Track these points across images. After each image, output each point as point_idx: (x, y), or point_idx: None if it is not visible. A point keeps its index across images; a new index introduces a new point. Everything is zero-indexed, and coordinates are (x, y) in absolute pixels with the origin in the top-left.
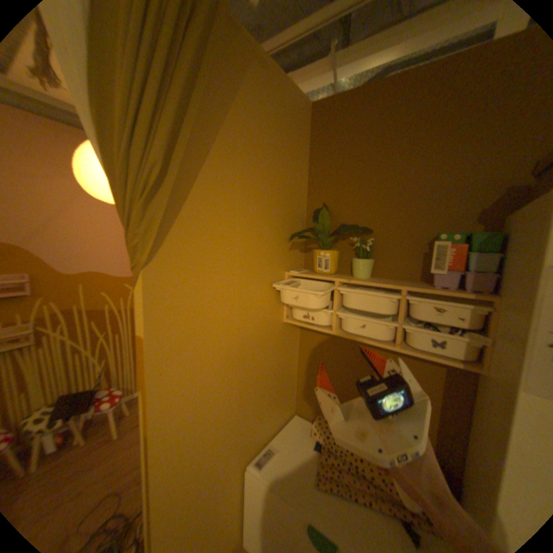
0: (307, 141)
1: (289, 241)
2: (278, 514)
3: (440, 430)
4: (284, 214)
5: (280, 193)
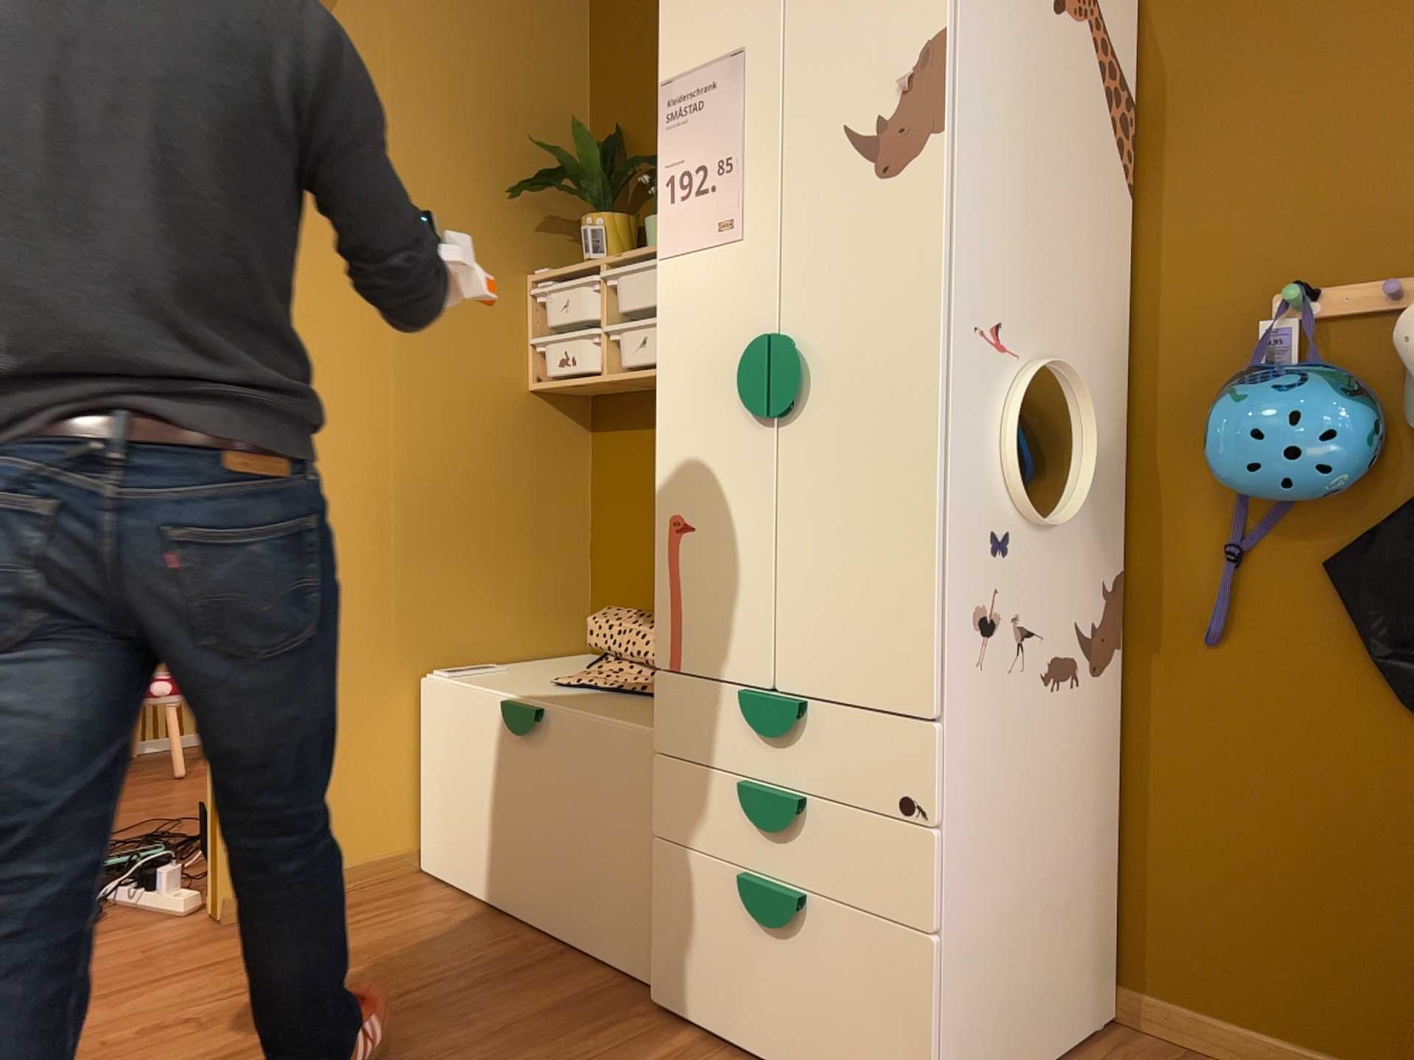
0: (582, 4)
1: (538, 213)
2: (466, 733)
3: None
4: (515, 150)
5: (502, 108)
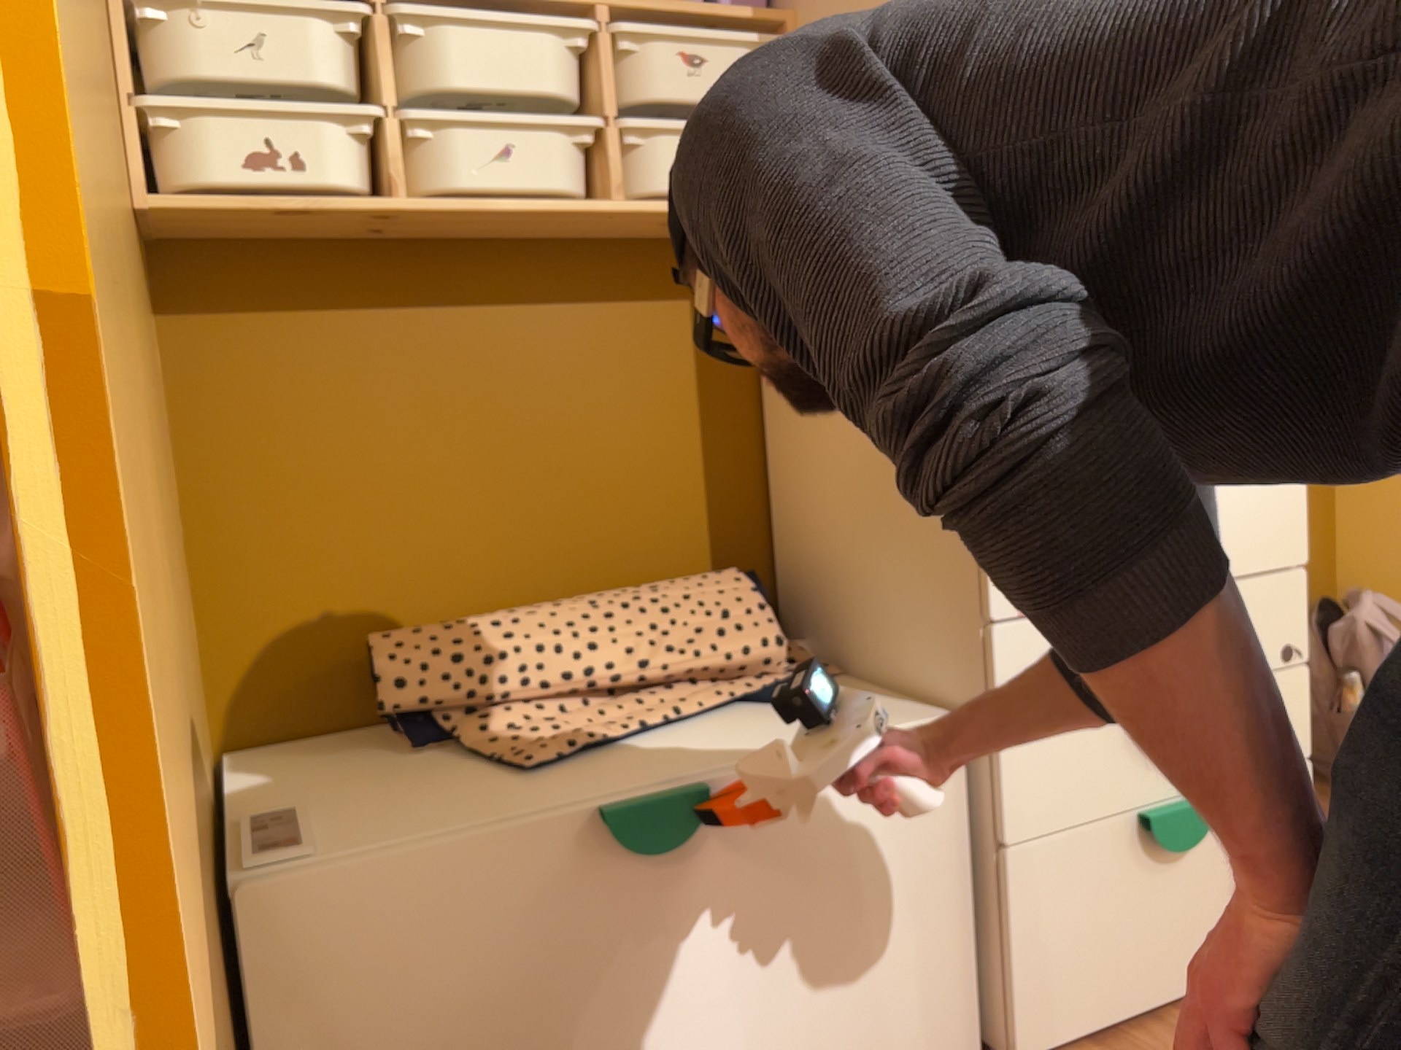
0: None
1: None
2: (459, 934)
3: (711, 489)
4: None
5: None
